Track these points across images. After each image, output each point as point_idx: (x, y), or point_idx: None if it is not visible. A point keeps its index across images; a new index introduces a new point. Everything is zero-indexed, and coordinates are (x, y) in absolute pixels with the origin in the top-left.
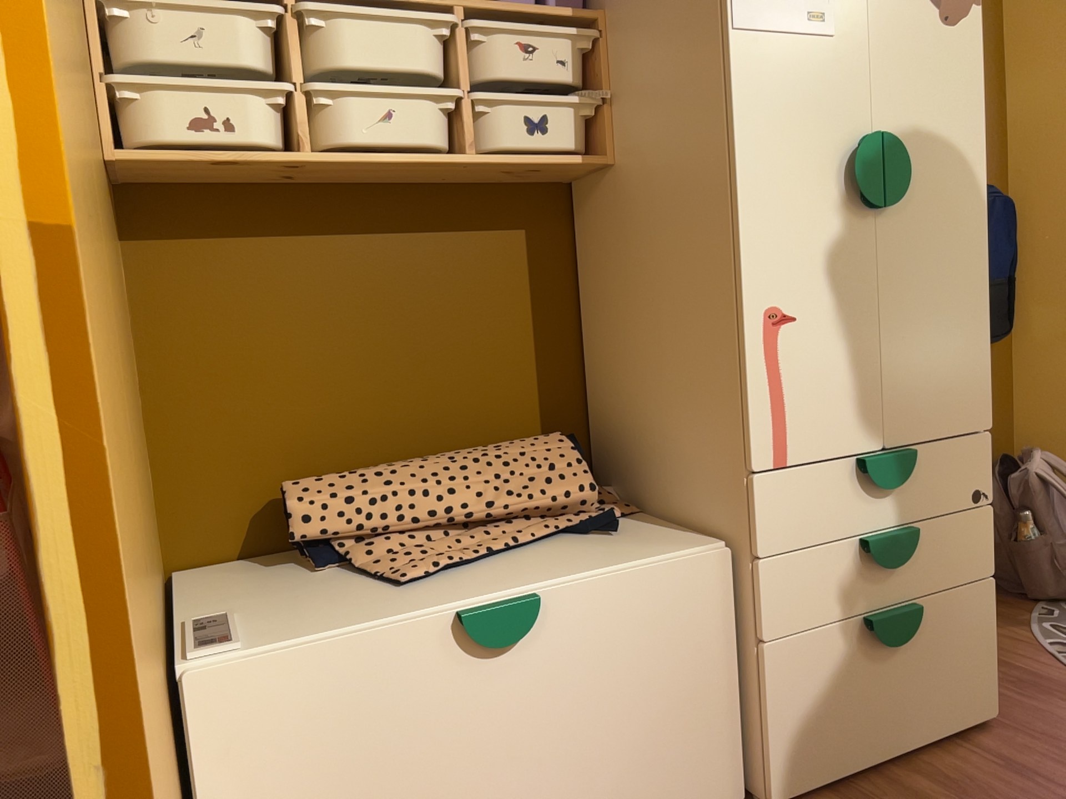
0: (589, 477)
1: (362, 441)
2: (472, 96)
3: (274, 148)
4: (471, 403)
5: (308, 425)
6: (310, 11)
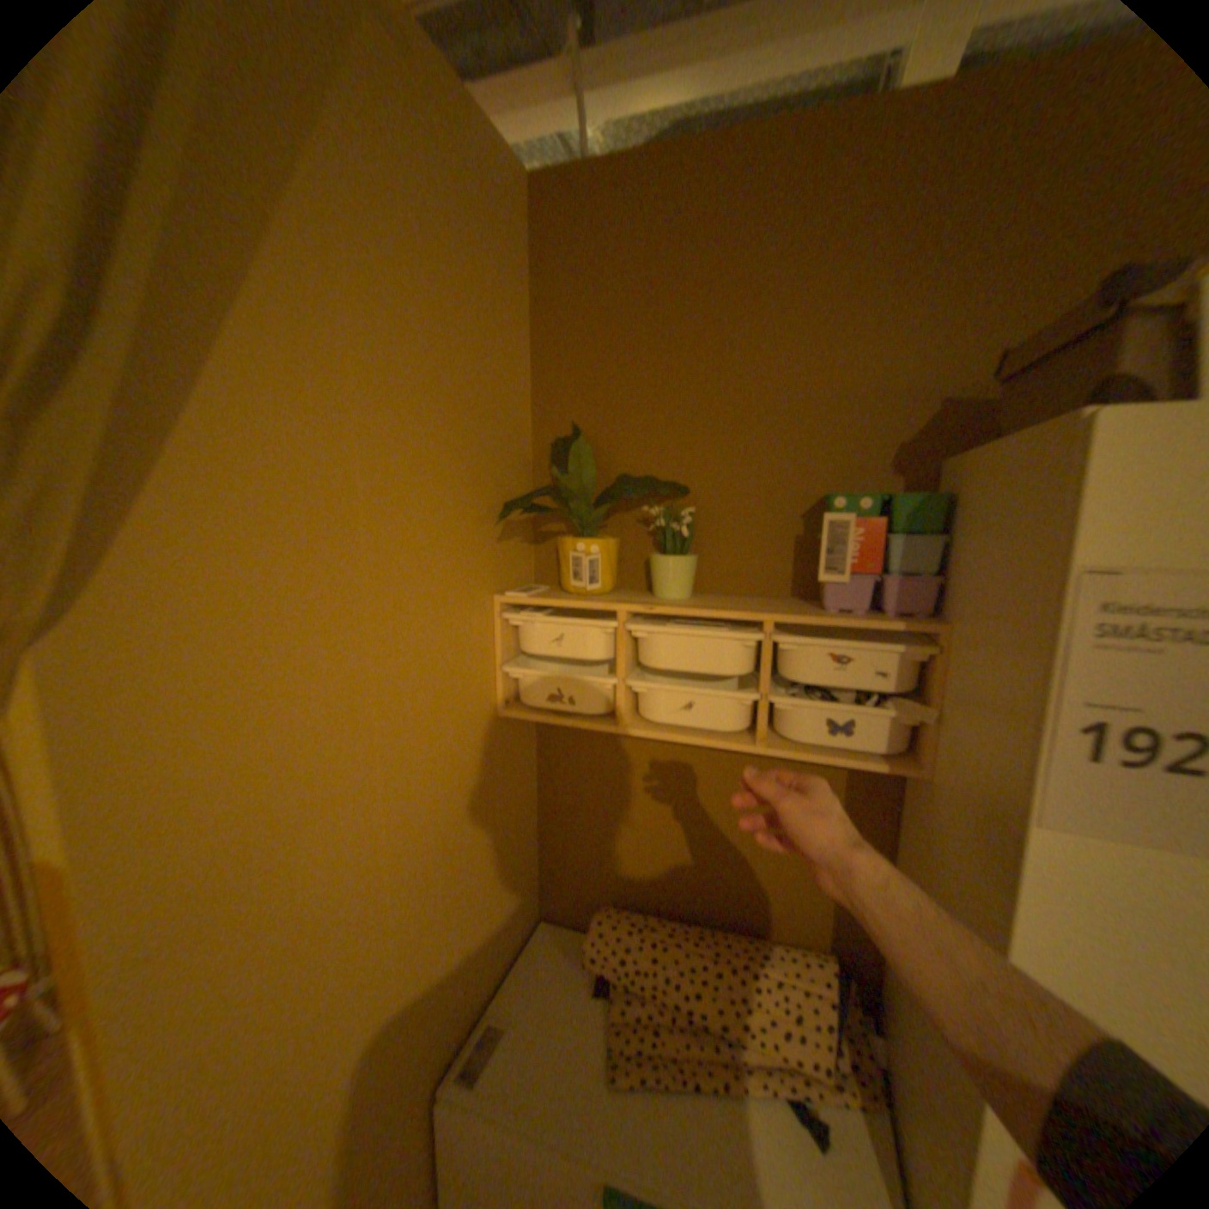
0: (828, 1055)
1: (668, 890)
2: (767, 698)
3: (600, 716)
4: (762, 895)
5: (632, 865)
6: (632, 626)
